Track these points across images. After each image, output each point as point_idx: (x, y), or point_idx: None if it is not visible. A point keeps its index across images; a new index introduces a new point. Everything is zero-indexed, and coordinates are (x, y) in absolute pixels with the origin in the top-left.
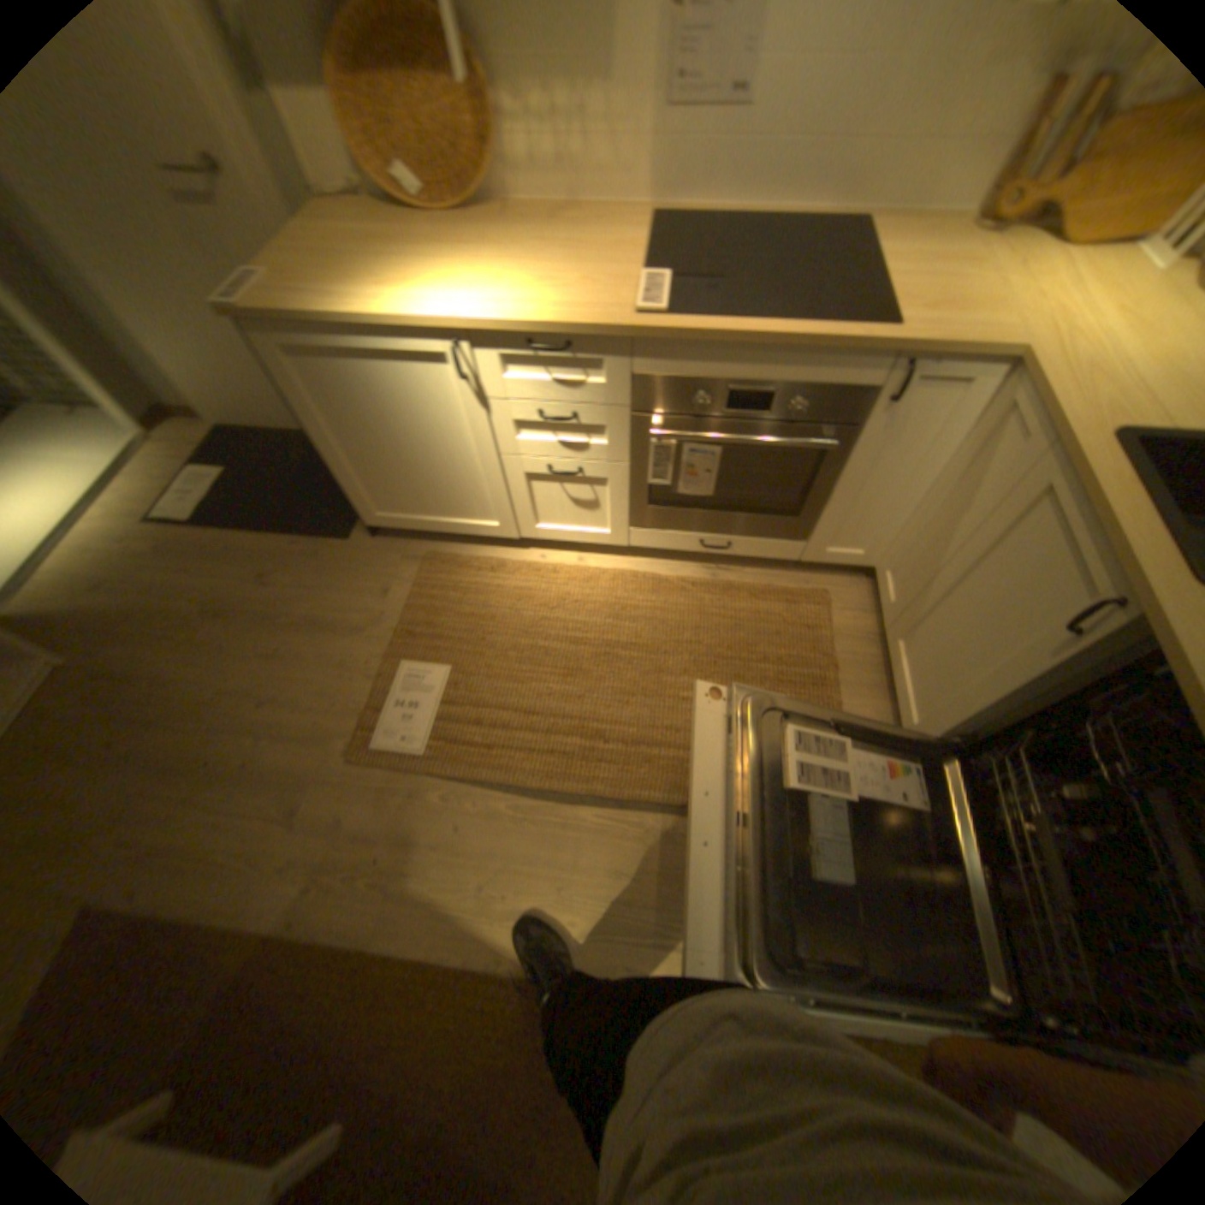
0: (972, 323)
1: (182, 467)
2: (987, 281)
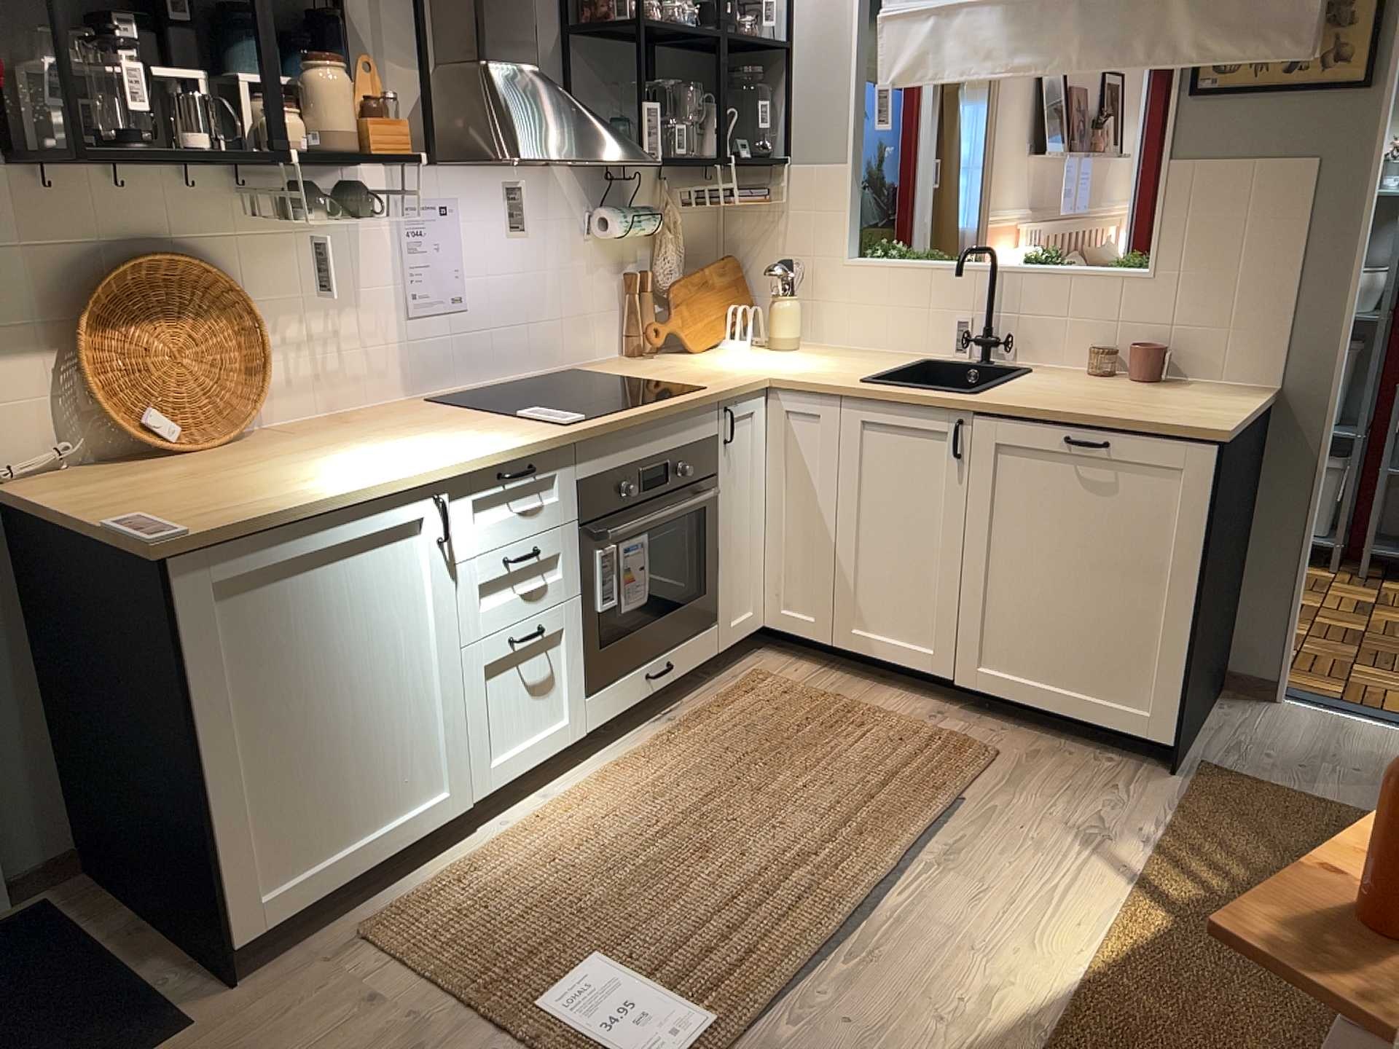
0: (733, 378)
1: None
2: (697, 369)
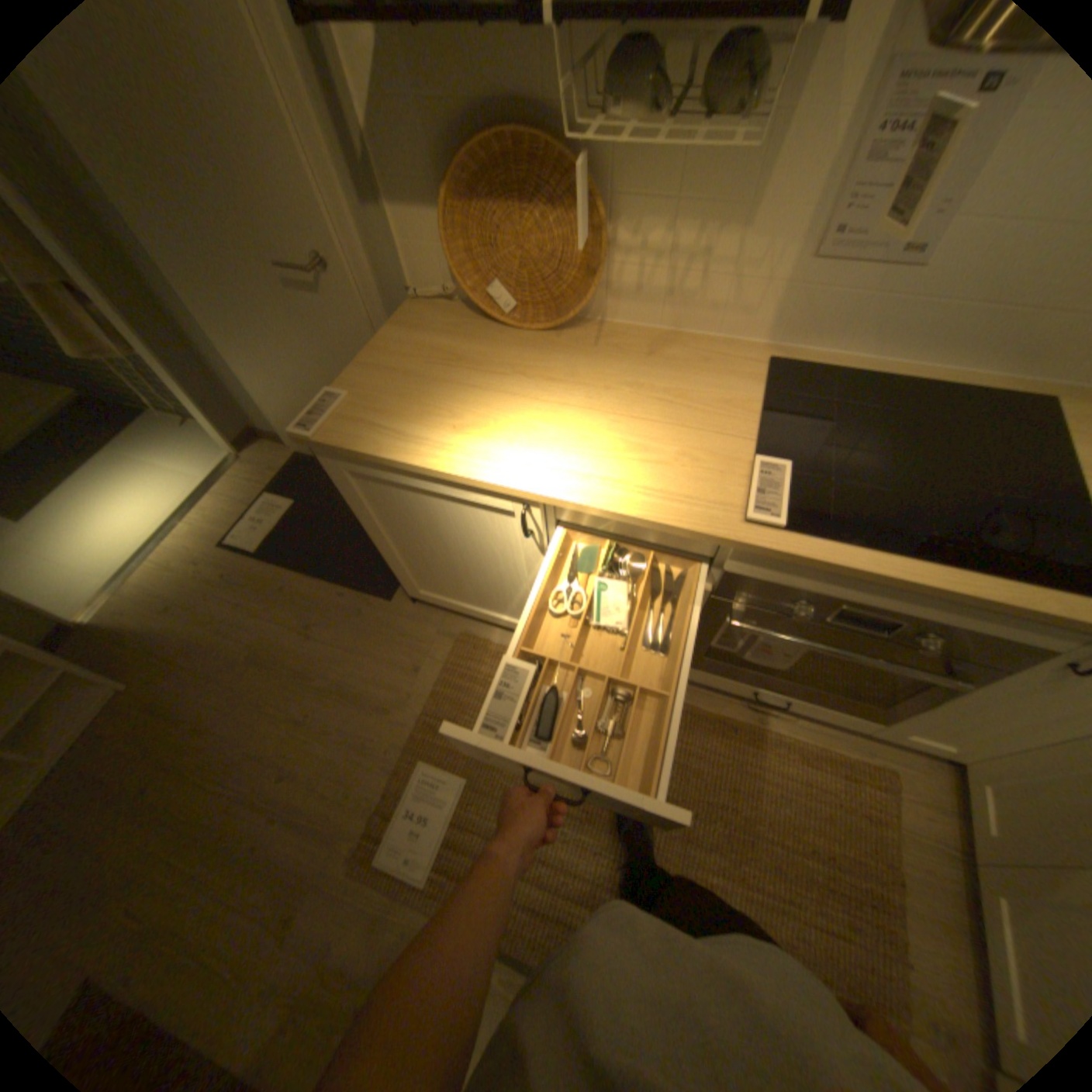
0: None
1: (256, 496)
2: None
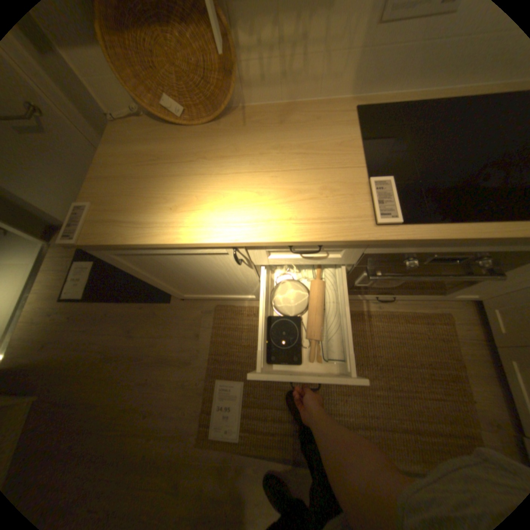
0: None
1: (69, 264)
2: None
